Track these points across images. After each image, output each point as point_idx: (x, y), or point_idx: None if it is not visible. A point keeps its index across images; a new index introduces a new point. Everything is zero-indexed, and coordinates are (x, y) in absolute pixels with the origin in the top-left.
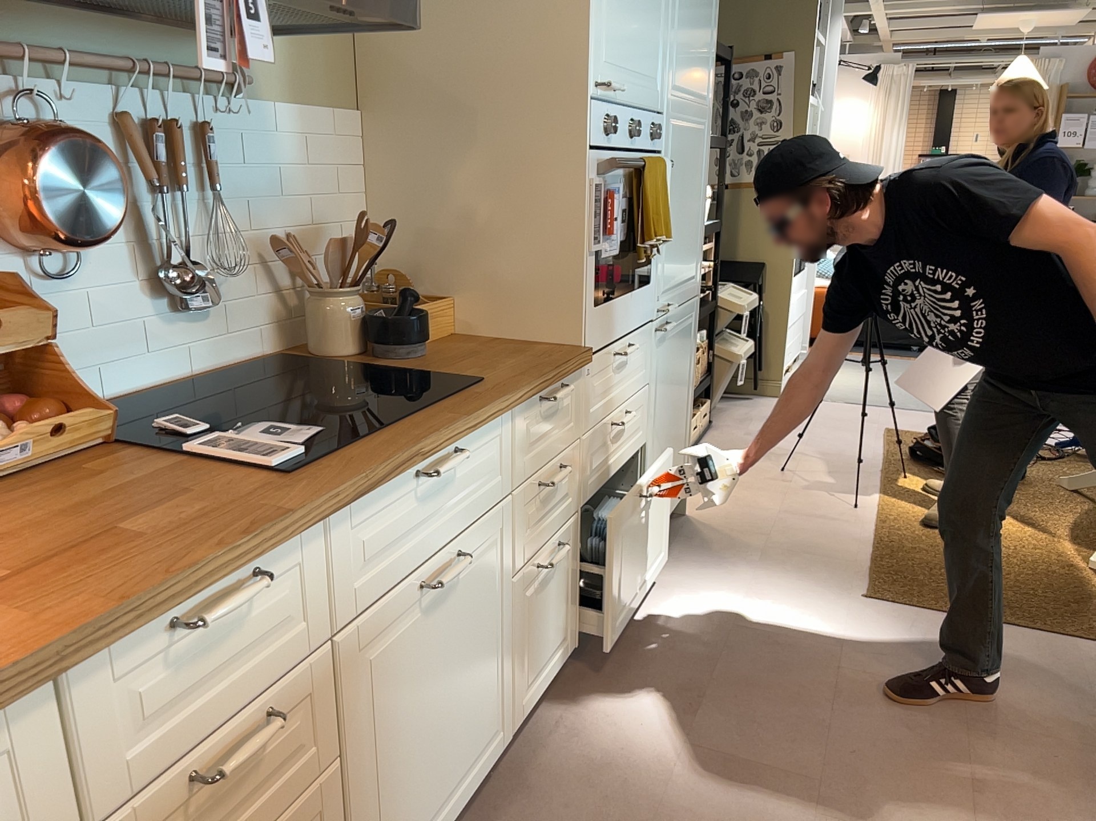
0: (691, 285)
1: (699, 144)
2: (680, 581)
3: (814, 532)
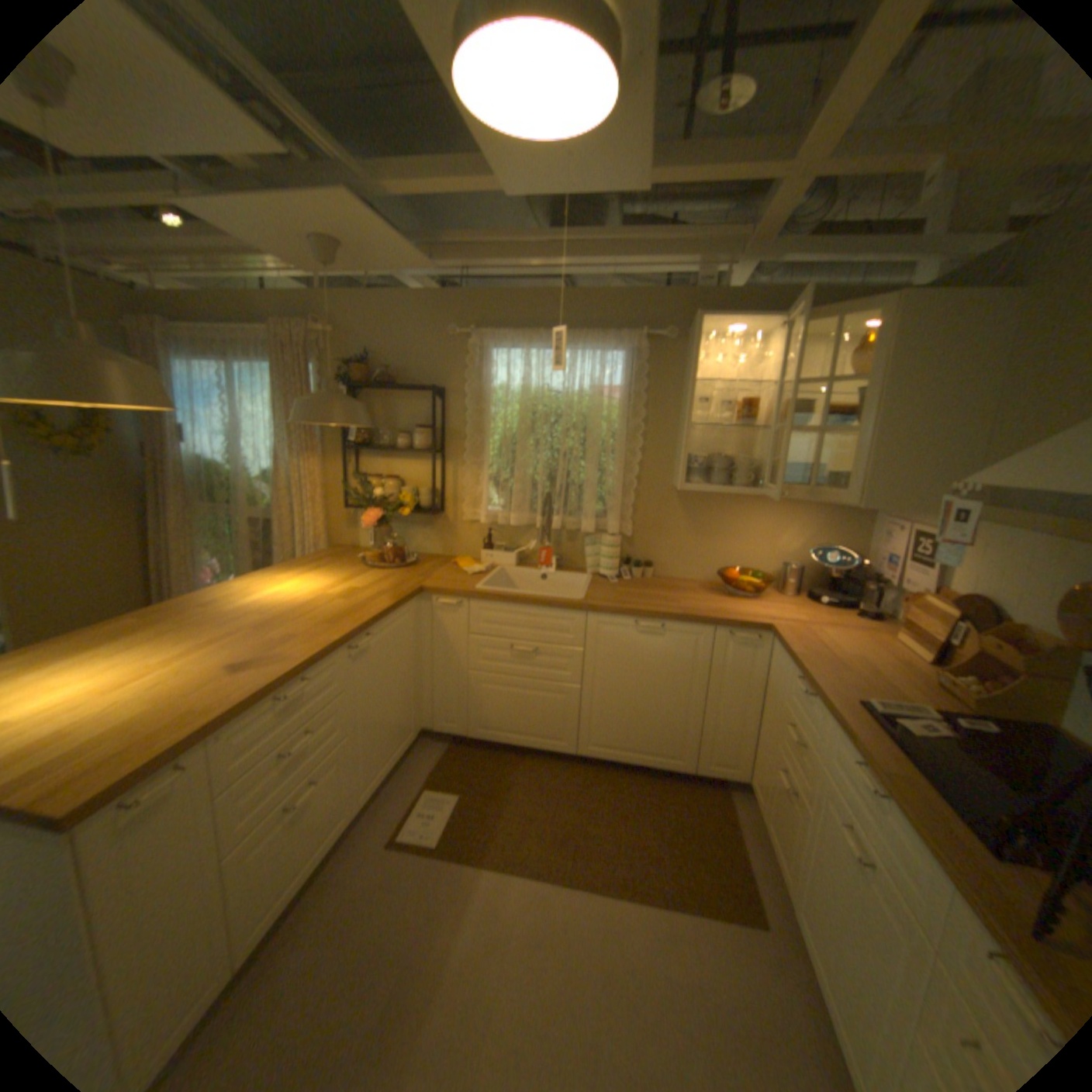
0: None
1: None
2: None
3: None
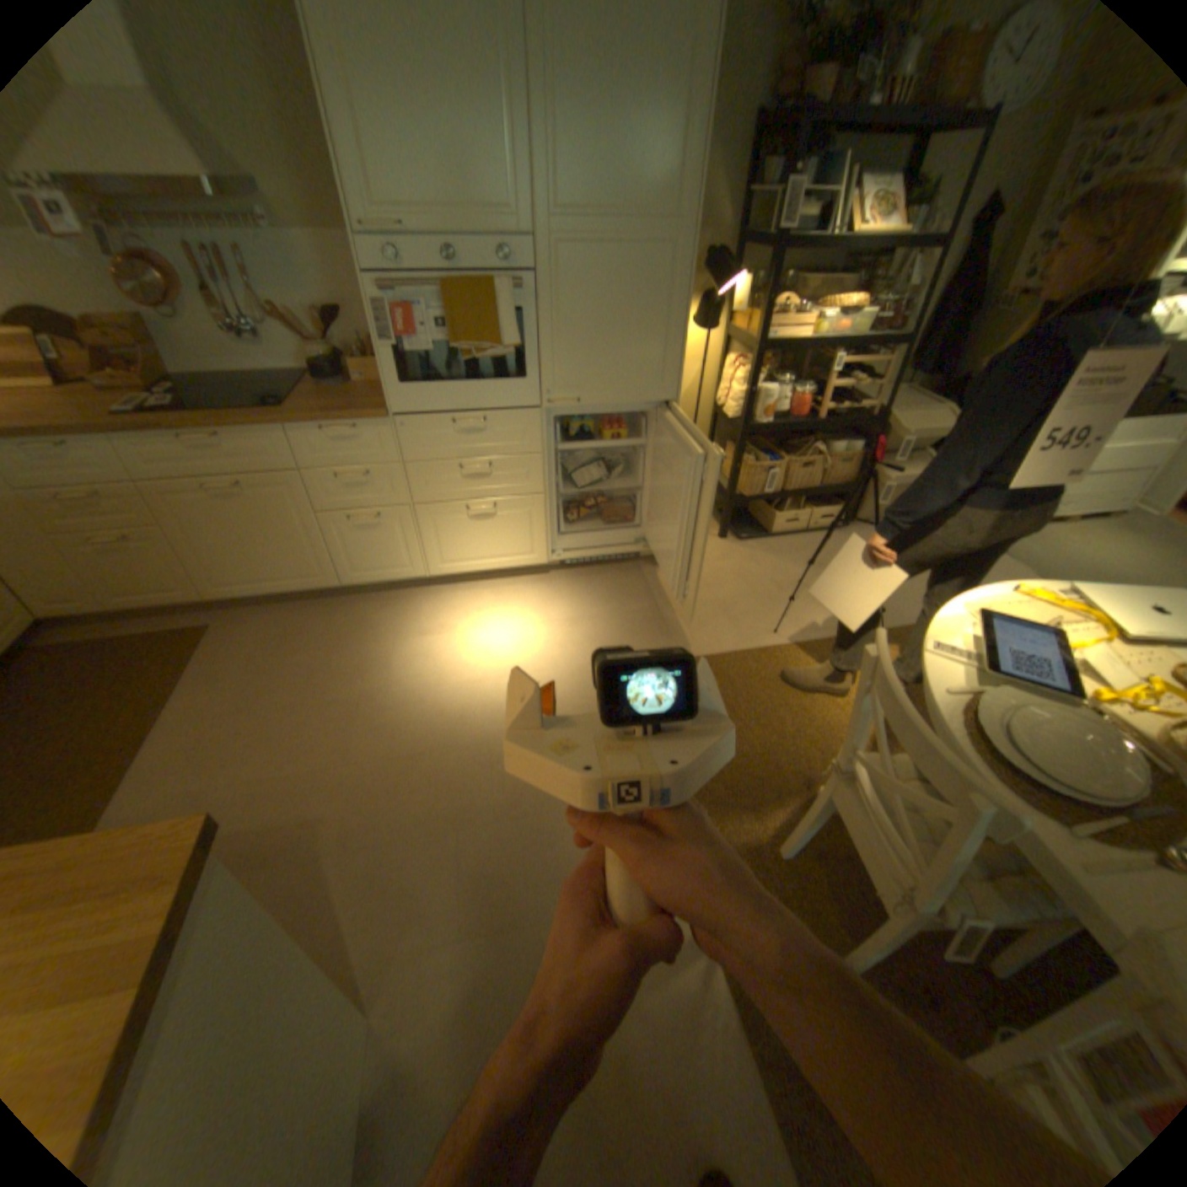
0: (645, 390)
1: (647, 259)
2: (561, 592)
3: (698, 625)
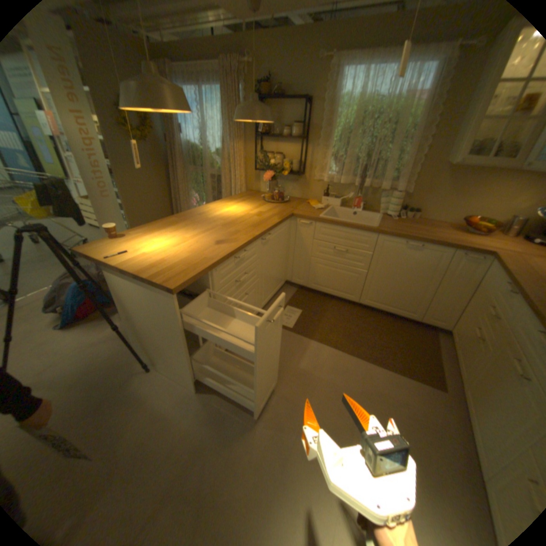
0: None
1: None
2: None
3: None
